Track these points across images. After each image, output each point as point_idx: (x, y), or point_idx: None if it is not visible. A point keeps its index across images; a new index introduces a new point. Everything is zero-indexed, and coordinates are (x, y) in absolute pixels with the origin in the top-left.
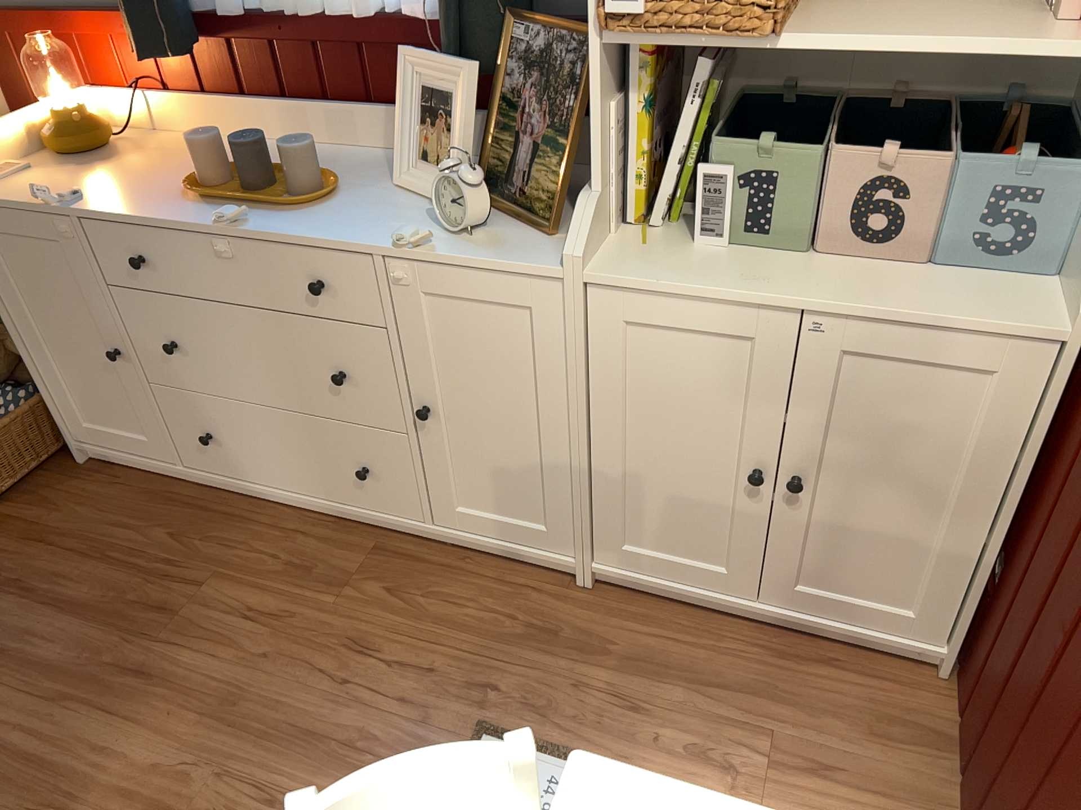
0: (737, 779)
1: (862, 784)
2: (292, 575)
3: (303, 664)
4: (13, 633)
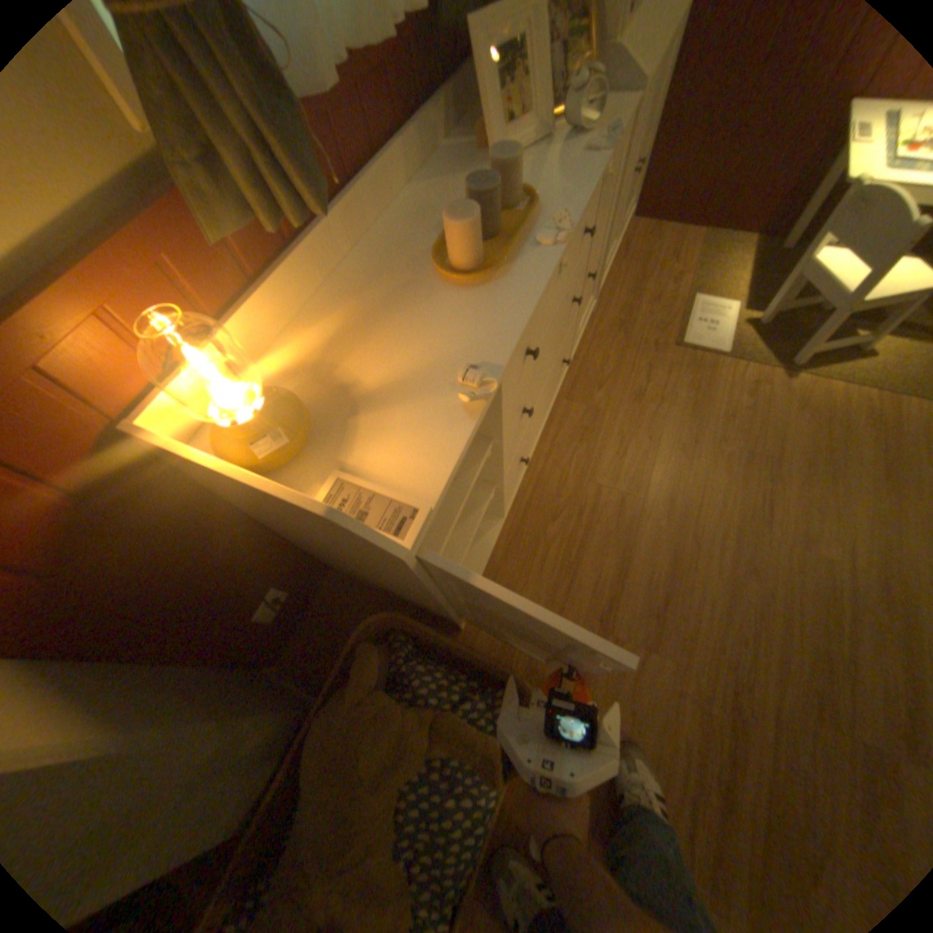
0: (686, 272)
1: (681, 244)
2: (591, 439)
3: (655, 420)
4: (654, 605)
